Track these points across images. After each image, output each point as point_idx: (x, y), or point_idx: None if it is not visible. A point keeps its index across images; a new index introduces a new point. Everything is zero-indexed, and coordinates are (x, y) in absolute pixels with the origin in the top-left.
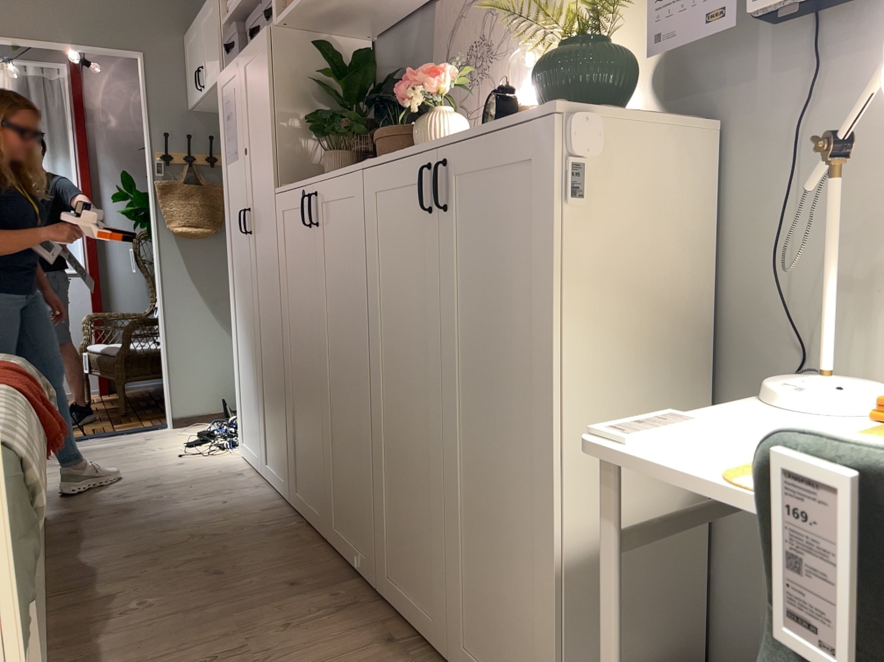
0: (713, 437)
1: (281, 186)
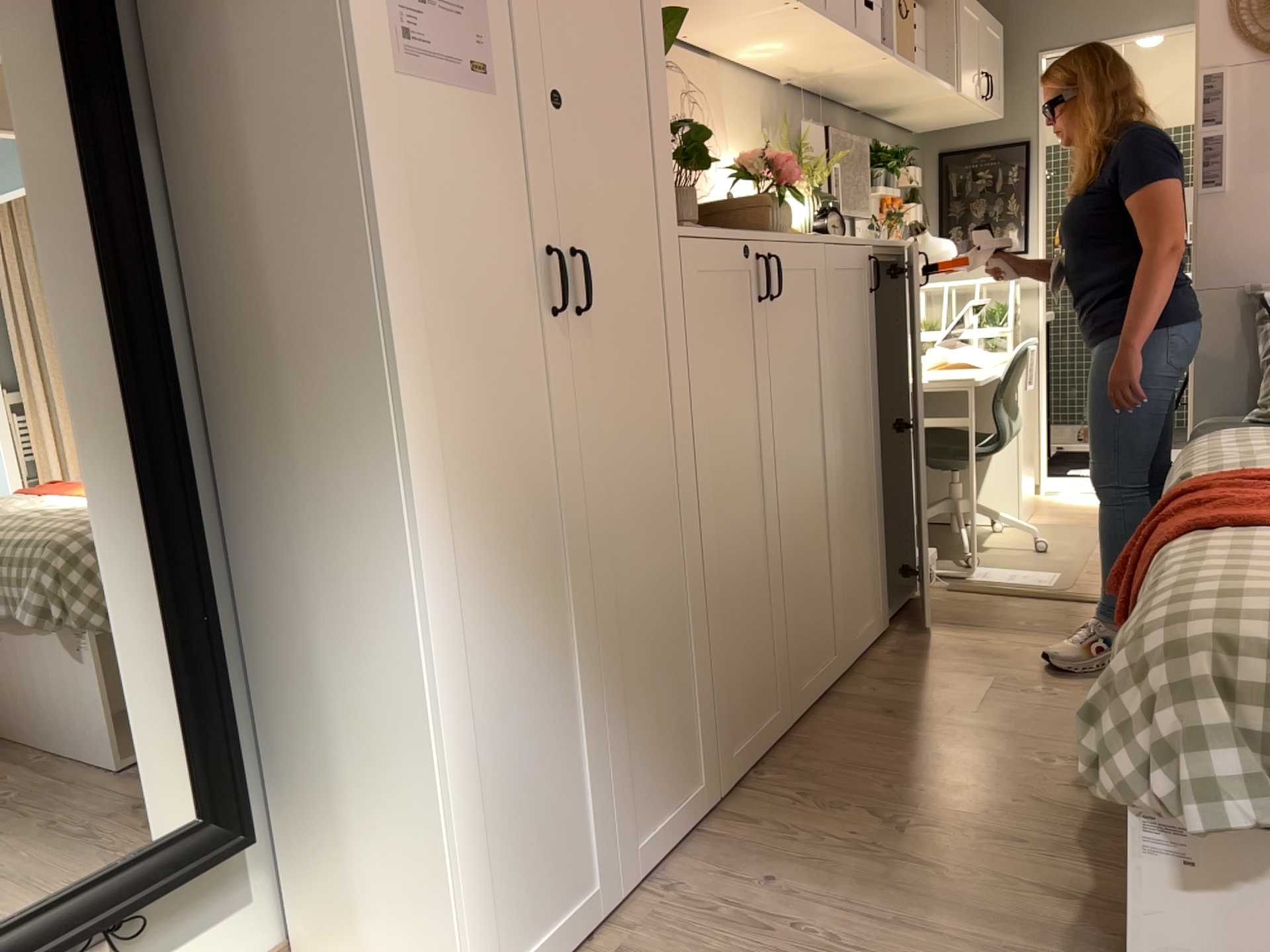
0: (940, 377)
1: (687, 224)
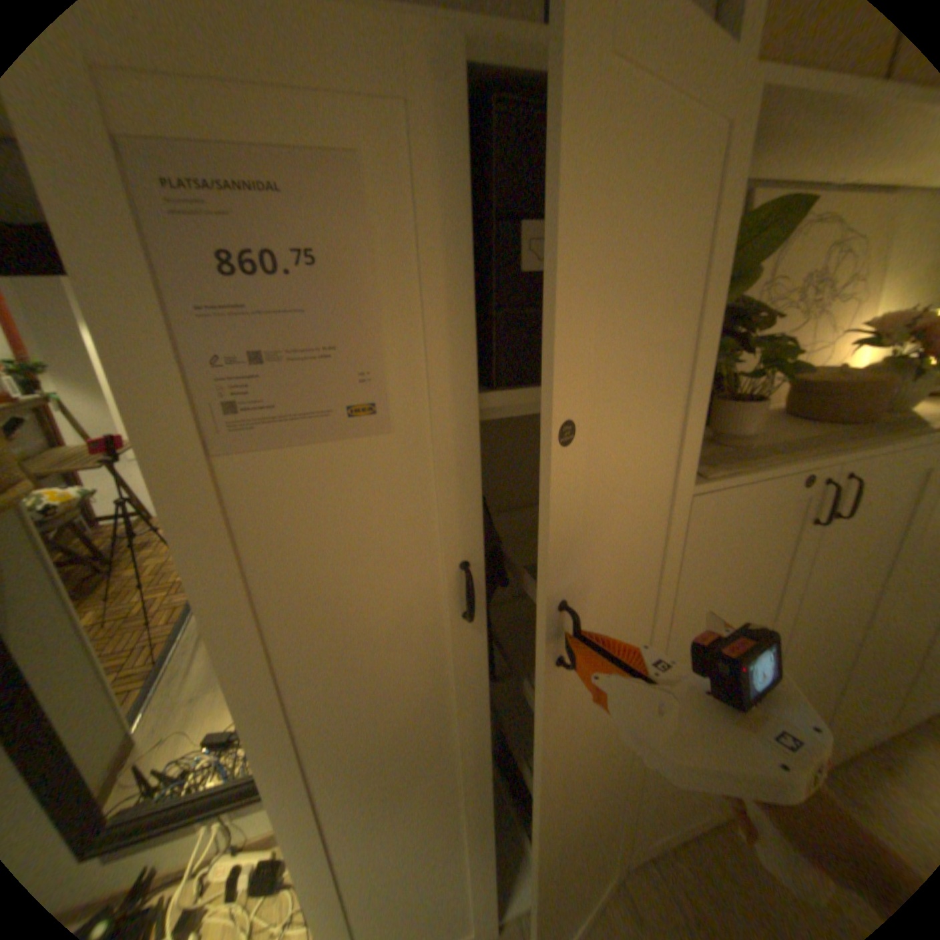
0: None
1: (715, 477)
